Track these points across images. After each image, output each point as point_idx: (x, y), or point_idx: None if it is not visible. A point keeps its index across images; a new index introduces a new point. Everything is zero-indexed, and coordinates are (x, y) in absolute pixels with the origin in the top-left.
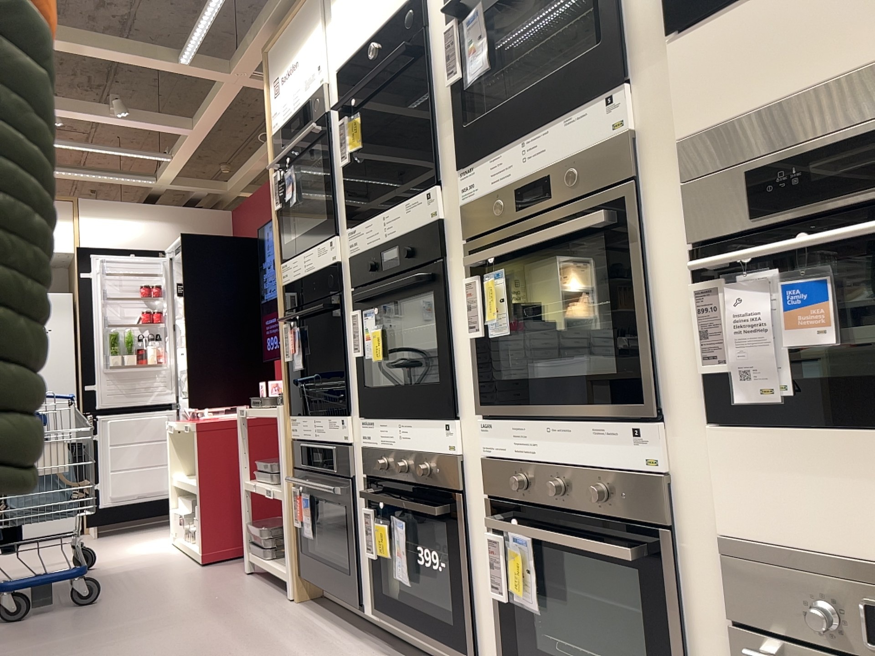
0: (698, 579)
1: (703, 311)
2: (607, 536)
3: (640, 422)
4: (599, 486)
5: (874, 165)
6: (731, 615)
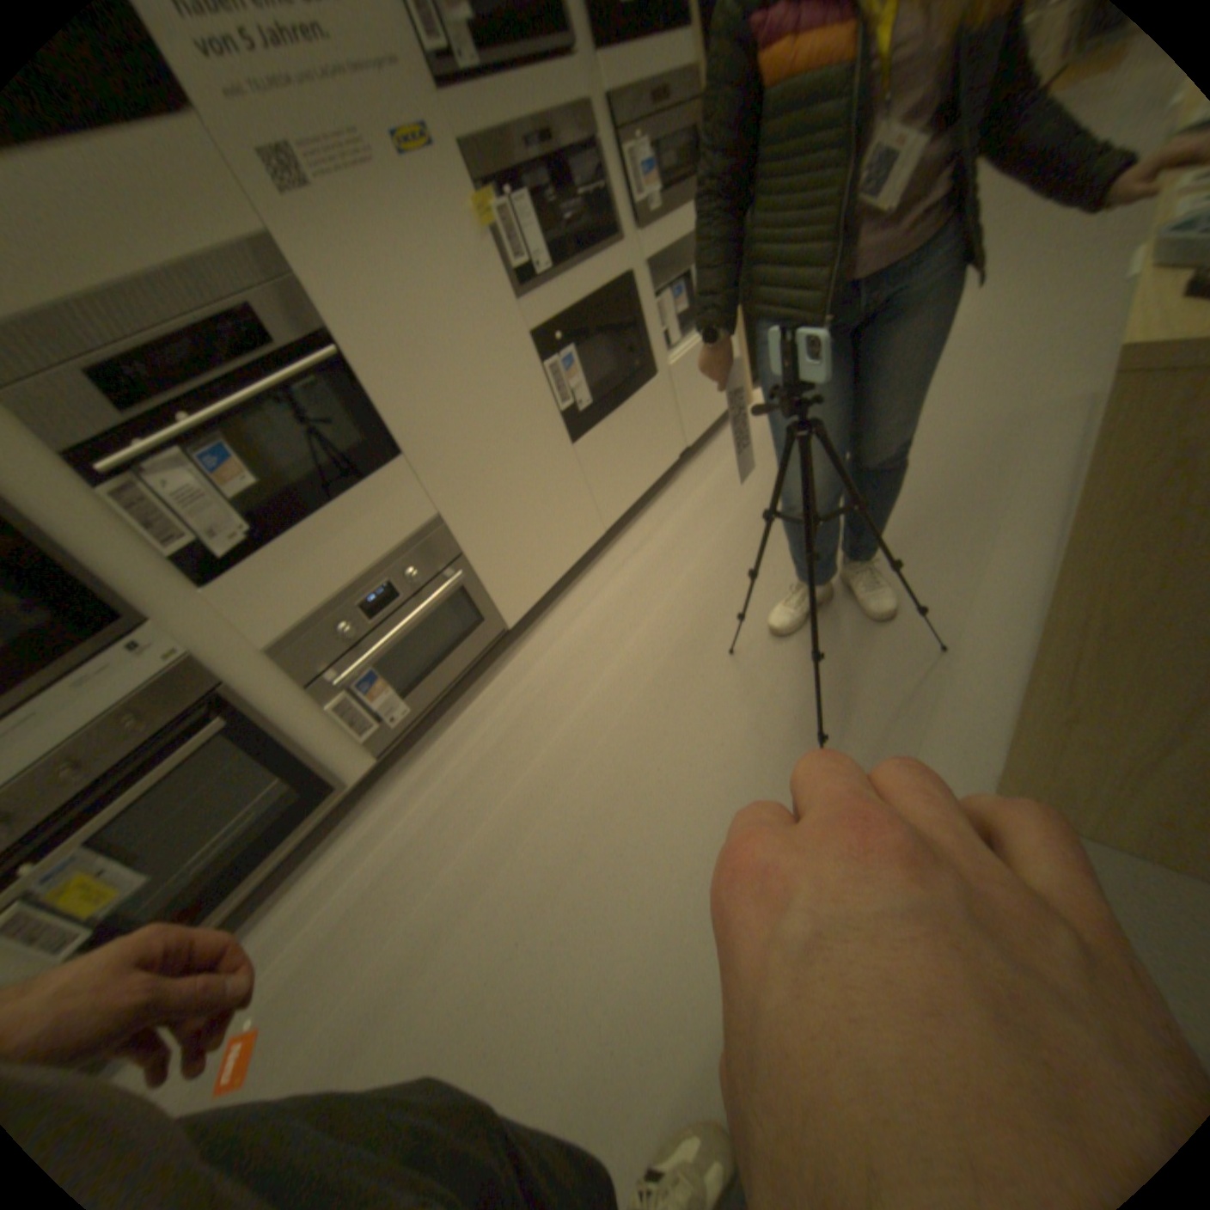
0: (262, 693)
1: (129, 508)
2: (167, 749)
3: (123, 639)
4: (124, 724)
5: (196, 354)
6: (296, 688)
